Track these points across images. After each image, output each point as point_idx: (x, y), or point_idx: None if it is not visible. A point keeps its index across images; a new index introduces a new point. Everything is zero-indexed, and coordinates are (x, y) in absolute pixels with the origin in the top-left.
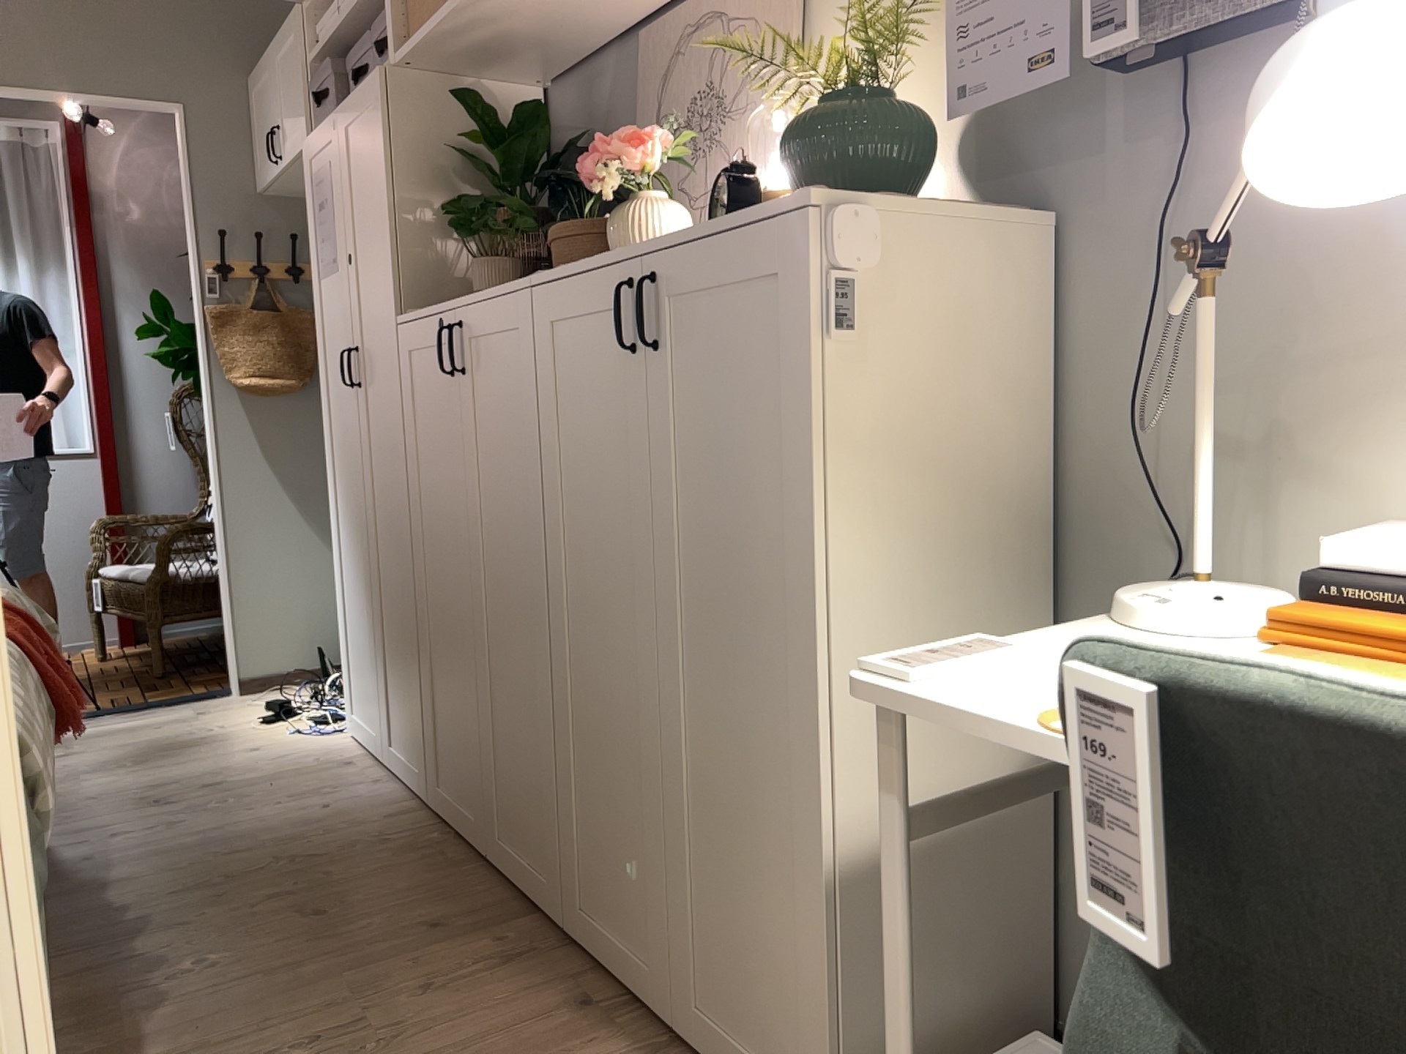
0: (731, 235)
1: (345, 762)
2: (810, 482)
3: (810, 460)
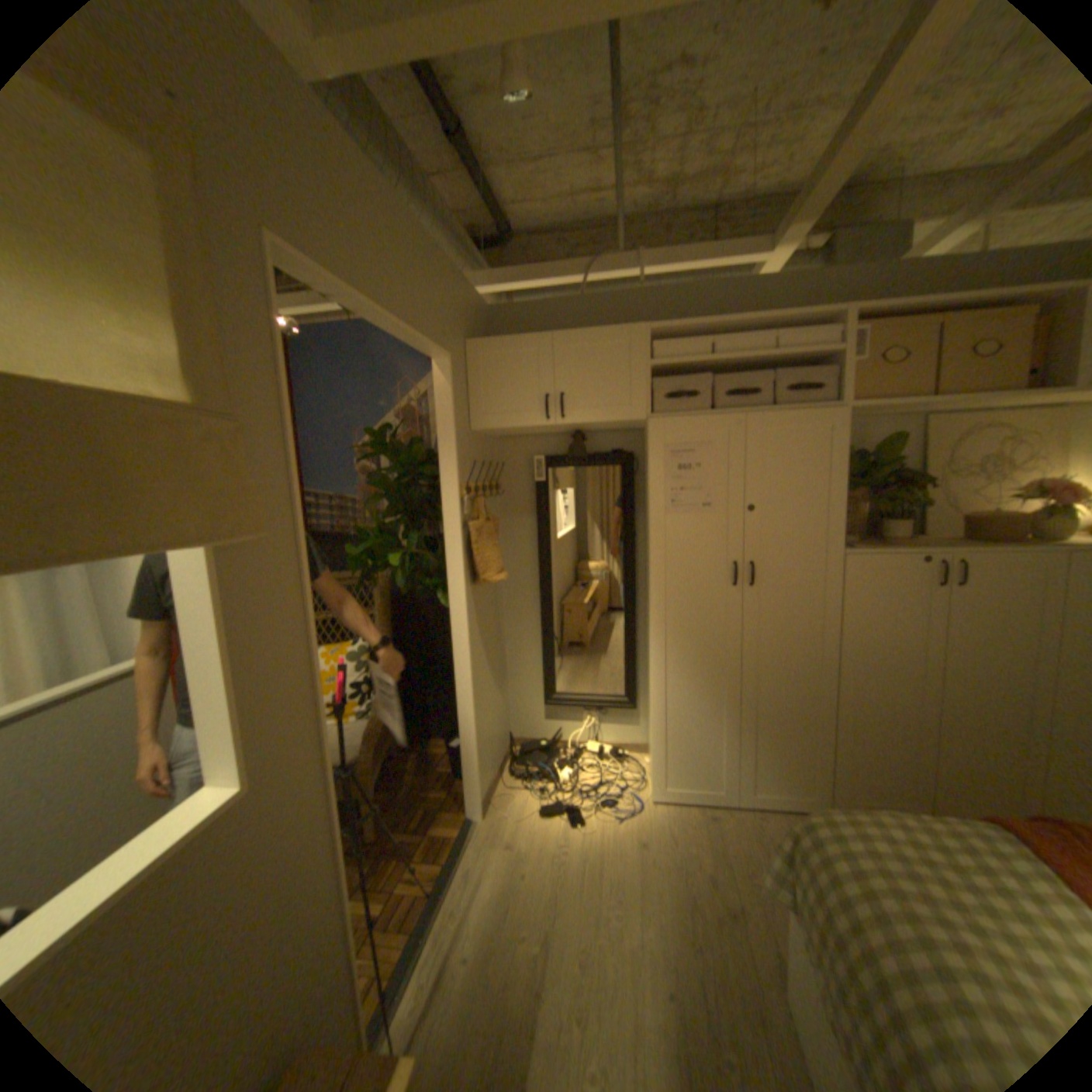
0: None
1: (712, 821)
2: None
3: None
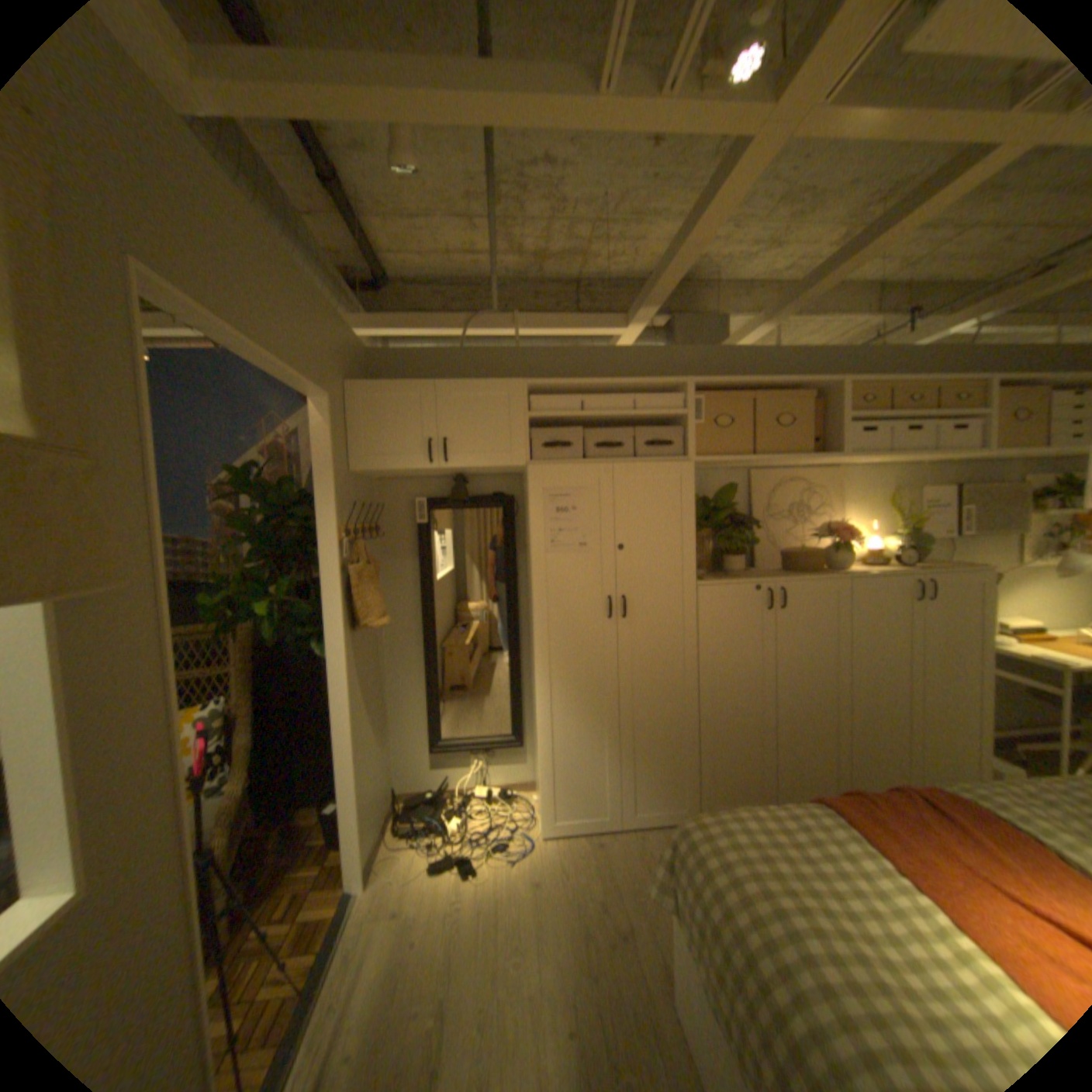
0: (966, 574)
1: (598, 847)
2: (992, 631)
3: (992, 626)
